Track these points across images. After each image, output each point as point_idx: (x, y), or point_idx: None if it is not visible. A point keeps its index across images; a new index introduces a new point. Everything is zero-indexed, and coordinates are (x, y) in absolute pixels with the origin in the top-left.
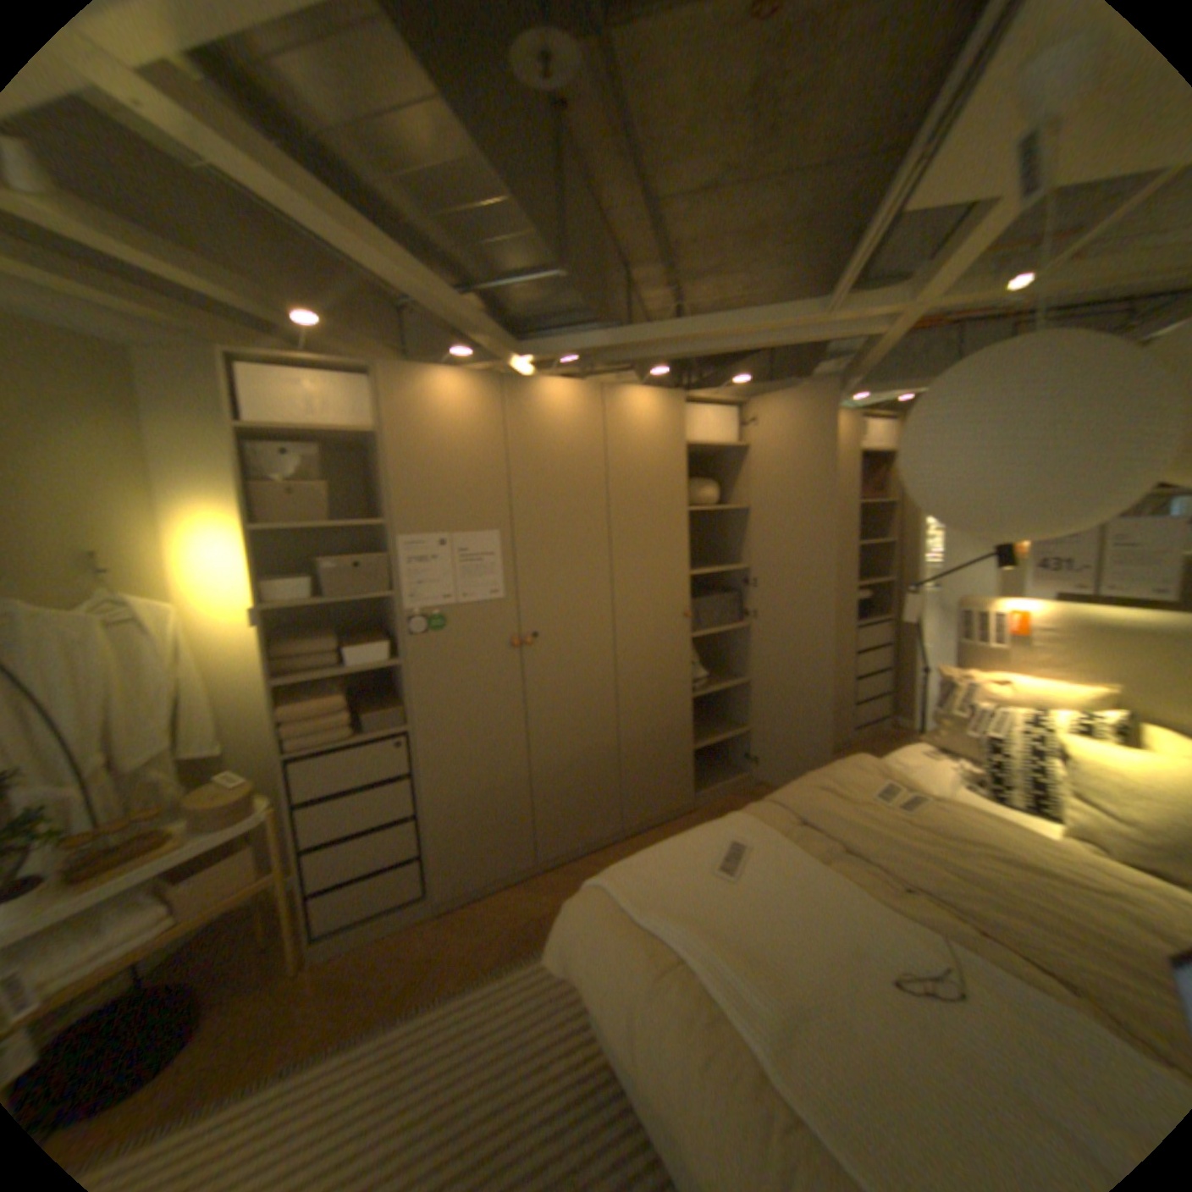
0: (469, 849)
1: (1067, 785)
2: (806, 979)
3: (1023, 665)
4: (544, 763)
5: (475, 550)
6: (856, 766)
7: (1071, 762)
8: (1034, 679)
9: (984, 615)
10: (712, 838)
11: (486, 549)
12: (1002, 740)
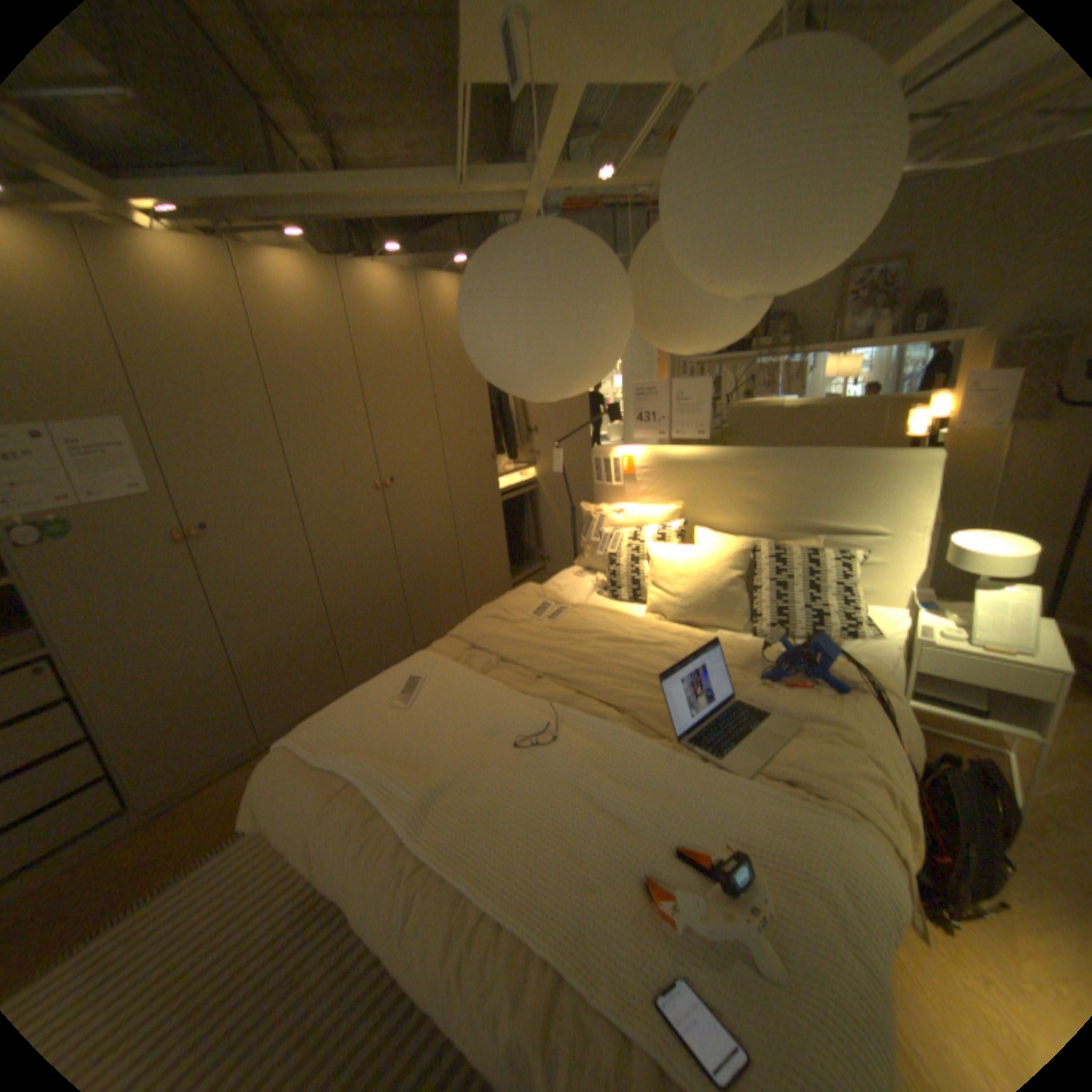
0: (169, 752)
1: (650, 577)
2: (448, 764)
3: (631, 496)
4: (244, 651)
5: (88, 441)
6: (520, 593)
7: (651, 561)
8: (637, 505)
9: (606, 461)
10: (392, 678)
11: (106, 439)
12: (614, 554)
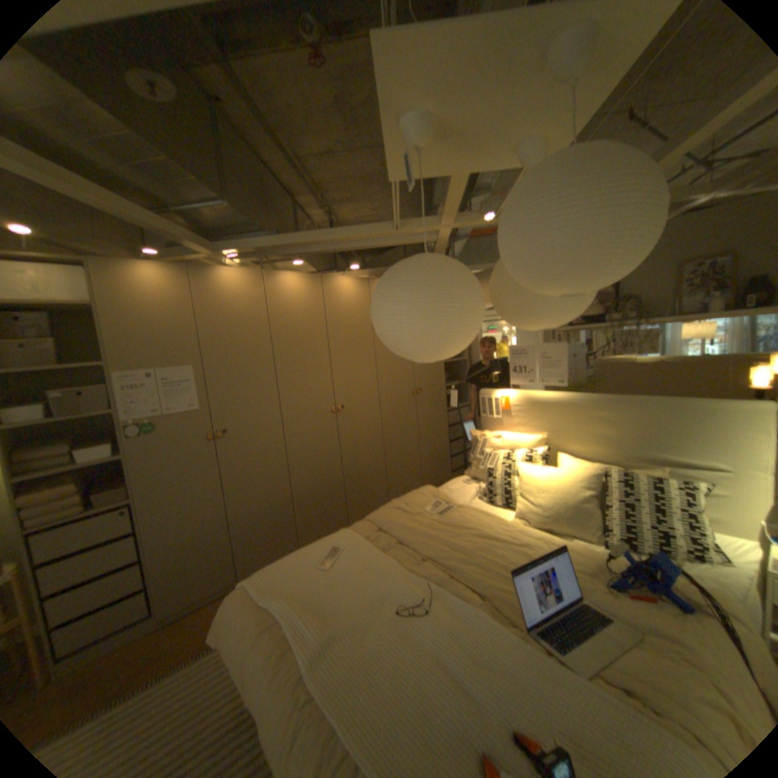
0: (182, 579)
1: (519, 490)
2: (346, 620)
3: (508, 426)
4: (236, 515)
5: (173, 379)
6: (420, 493)
7: (520, 477)
8: (512, 433)
9: (489, 400)
10: (321, 547)
11: (182, 378)
12: (492, 469)
